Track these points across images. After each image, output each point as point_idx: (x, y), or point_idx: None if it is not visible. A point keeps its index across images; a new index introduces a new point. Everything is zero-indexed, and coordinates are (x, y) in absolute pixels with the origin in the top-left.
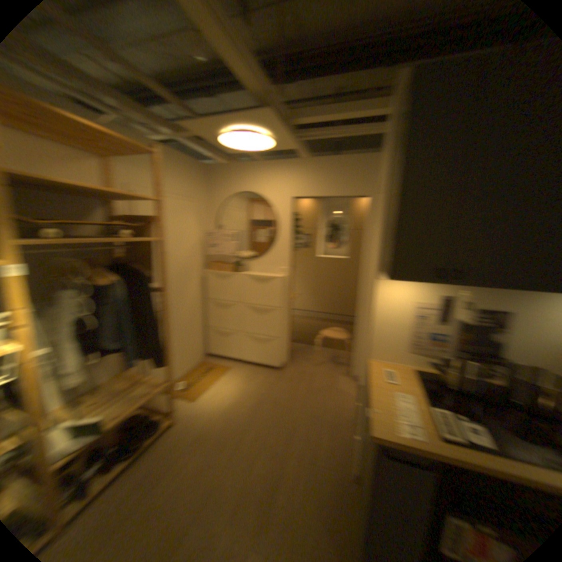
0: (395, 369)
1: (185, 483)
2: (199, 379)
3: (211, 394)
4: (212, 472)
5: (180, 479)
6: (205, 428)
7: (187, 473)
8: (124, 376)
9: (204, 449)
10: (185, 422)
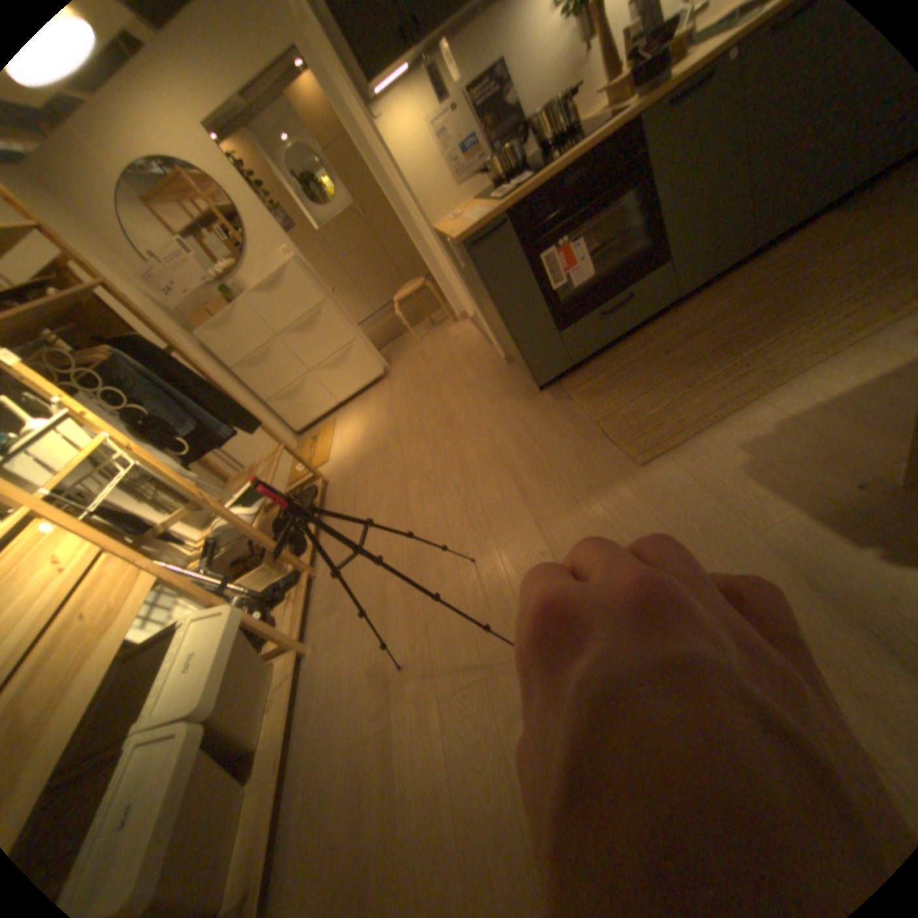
0: (453, 211)
1: (374, 485)
2: (309, 452)
3: (334, 446)
4: (390, 463)
5: (368, 488)
6: (355, 459)
7: (369, 482)
8: (226, 485)
9: (368, 465)
10: (332, 474)
